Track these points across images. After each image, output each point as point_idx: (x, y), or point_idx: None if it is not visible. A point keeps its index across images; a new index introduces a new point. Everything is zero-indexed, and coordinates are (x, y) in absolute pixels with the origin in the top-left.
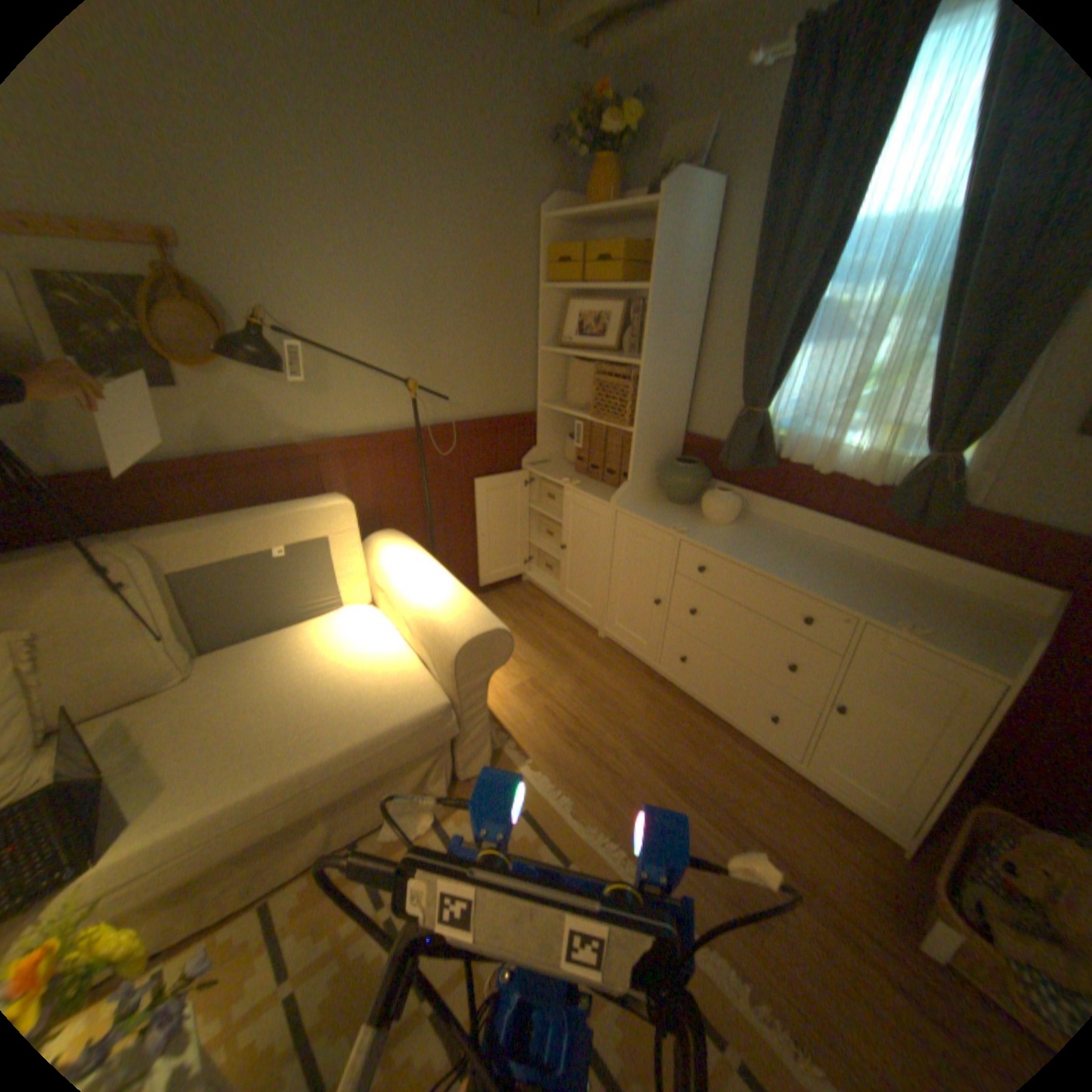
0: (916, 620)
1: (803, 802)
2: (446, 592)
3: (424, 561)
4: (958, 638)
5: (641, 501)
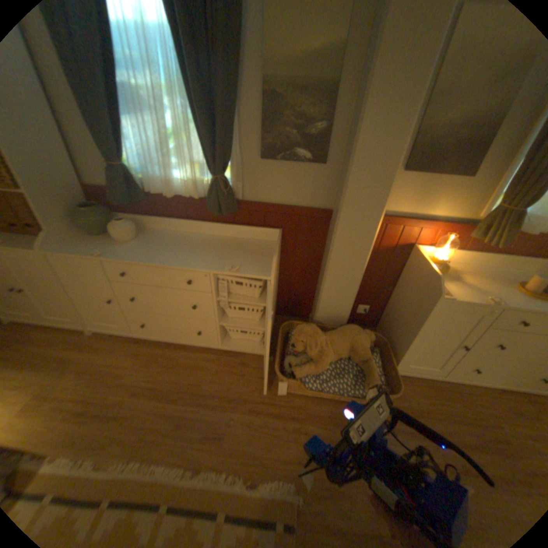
0: (233, 263)
1: (225, 361)
2: None
3: None
4: (250, 265)
5: (66, 240)
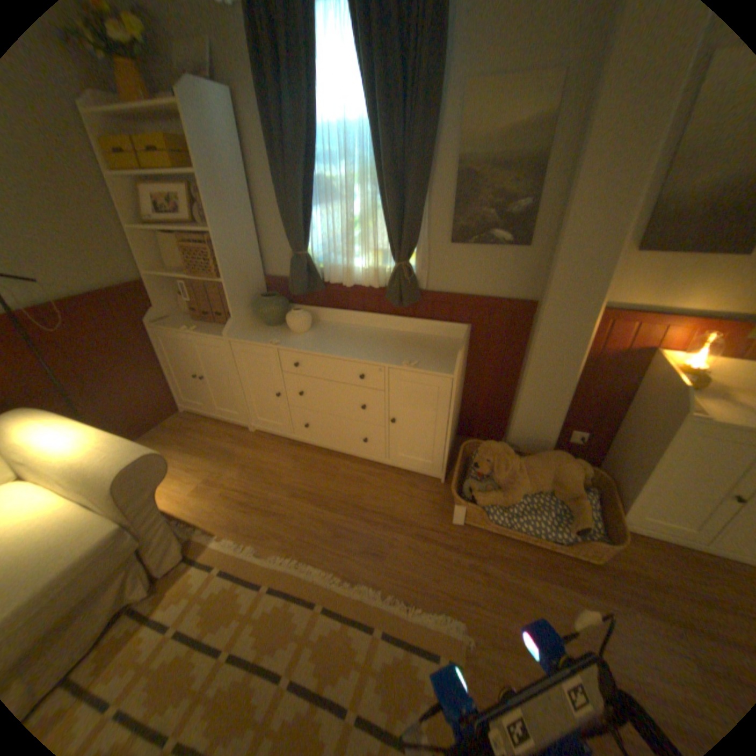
0: (410, 358)
1: (391, 479)
2: (88, 443)
3: (60, 425)
4: (430, 362)
5: (247, 330)
